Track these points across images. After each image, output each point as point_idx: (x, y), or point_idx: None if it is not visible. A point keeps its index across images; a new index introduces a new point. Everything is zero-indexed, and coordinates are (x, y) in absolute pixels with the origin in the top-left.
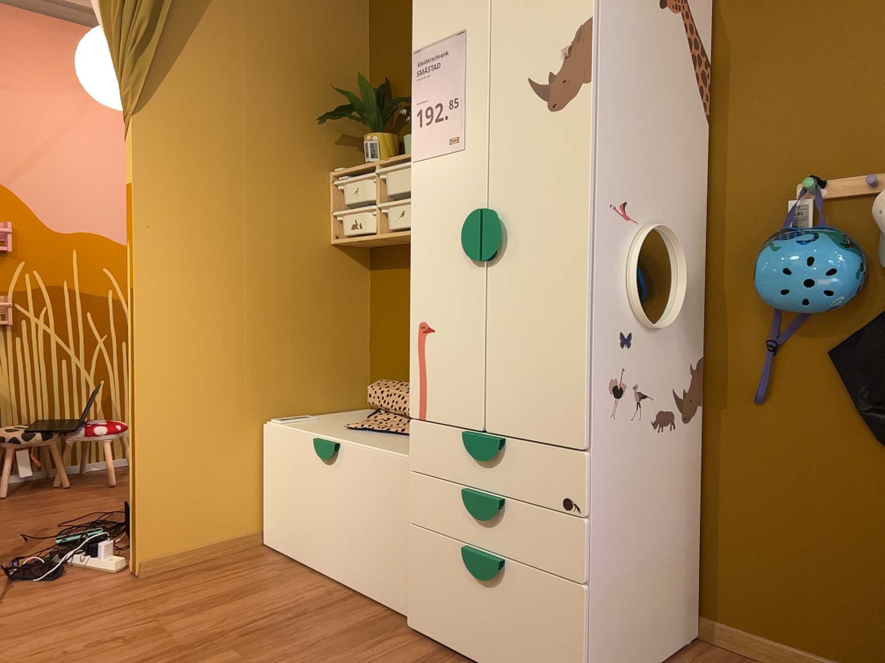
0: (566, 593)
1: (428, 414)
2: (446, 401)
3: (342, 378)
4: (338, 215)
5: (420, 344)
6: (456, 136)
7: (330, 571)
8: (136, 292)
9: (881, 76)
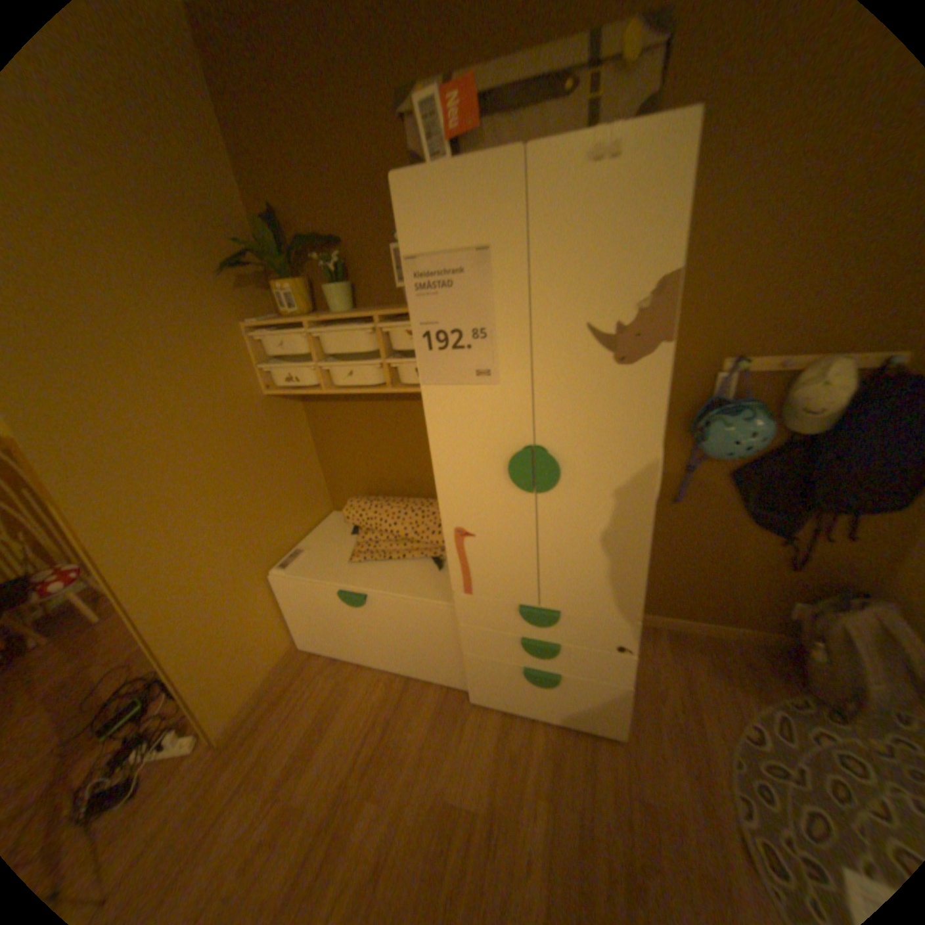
0: (616, 691)
1: (474, 591)
2: (494, 585)
3: (310, 500)
4: (262, 366)
5: (458, 543)
6: (485, 369)
7: (378, 666)
8: (92, 552)
9: (807, 274)
